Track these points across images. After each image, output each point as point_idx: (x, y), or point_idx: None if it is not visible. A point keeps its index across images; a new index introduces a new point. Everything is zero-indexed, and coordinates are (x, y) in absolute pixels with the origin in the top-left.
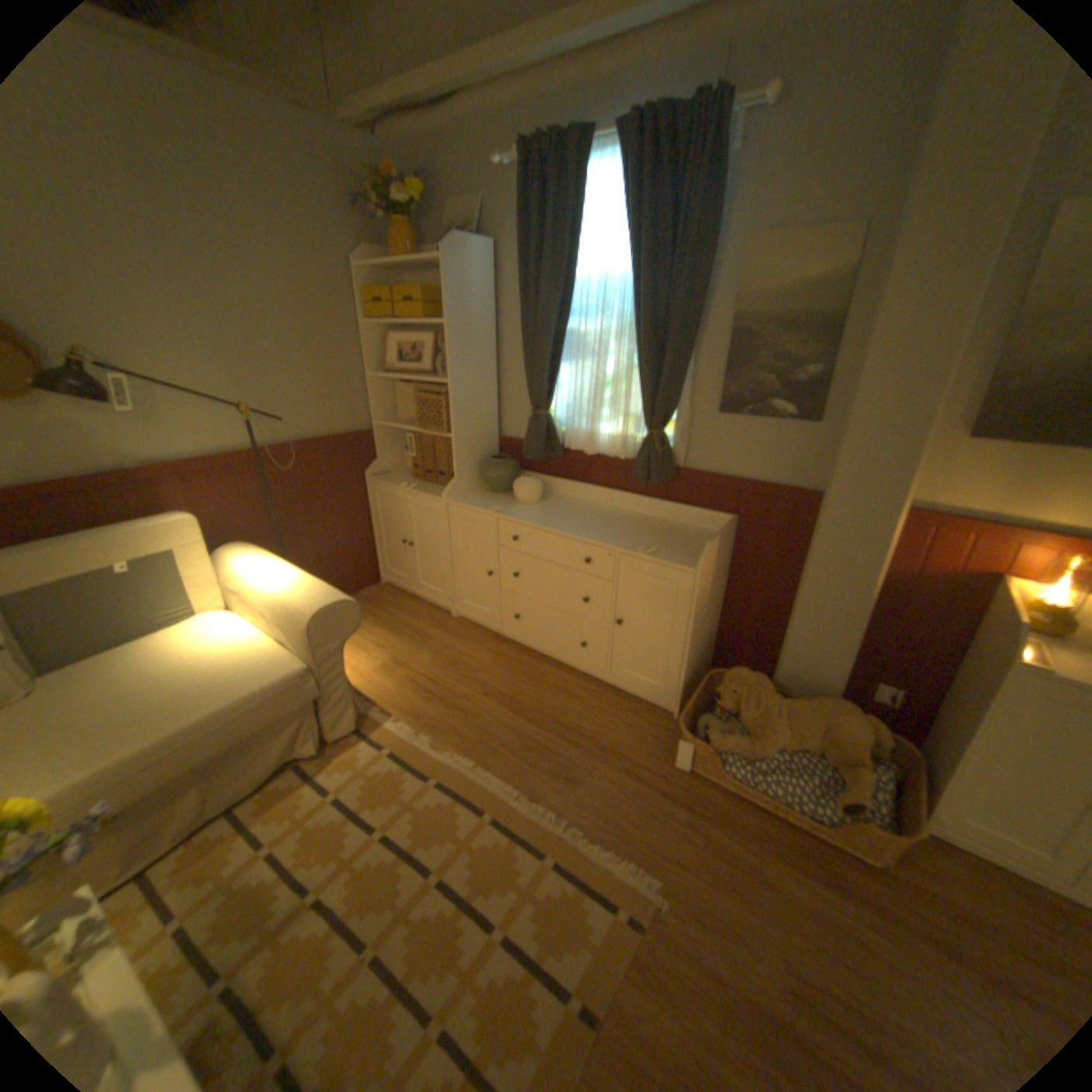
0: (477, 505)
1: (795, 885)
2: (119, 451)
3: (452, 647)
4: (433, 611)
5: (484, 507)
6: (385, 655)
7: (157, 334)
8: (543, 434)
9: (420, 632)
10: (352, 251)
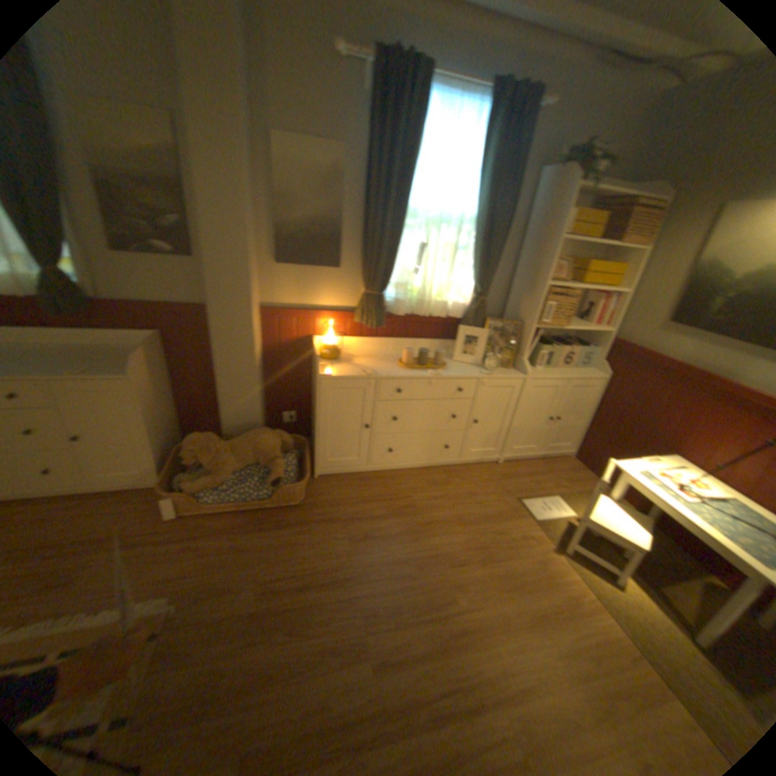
0: None
1: (257, 539)
2: None
3: None
4: None
5: None
6: None
7: None
8: None
9: None
10: None
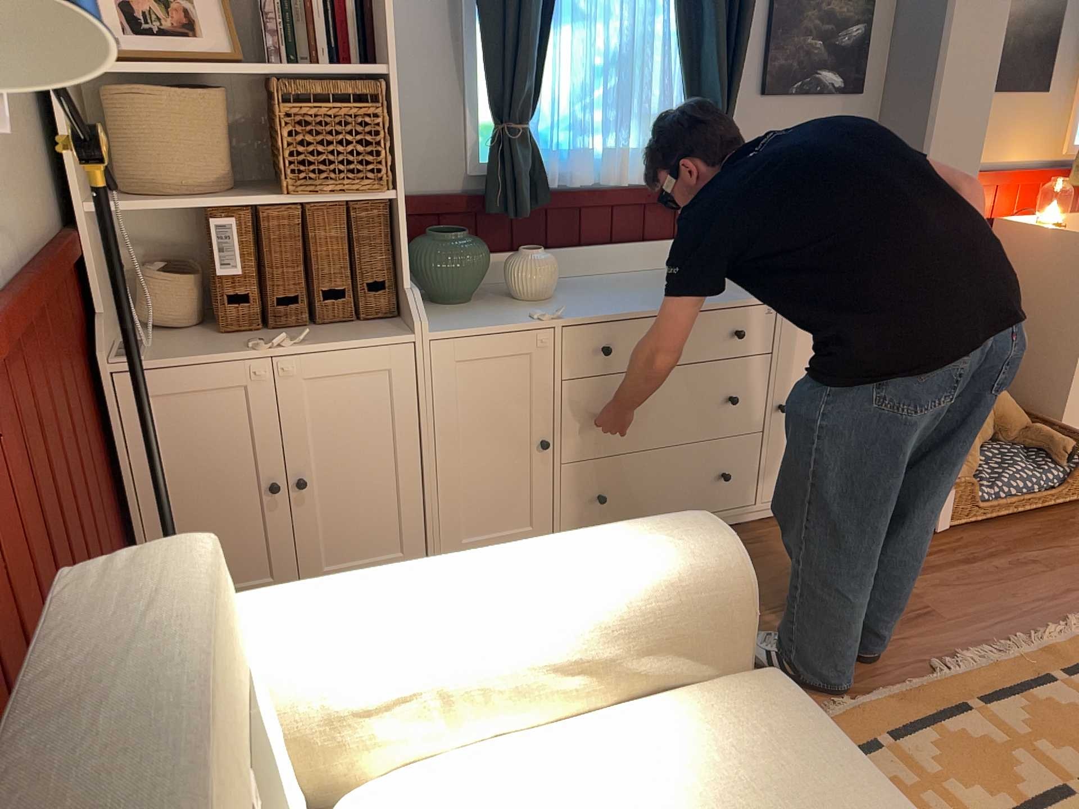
0: (493, 321)
1: None
2: None
3: None
4: None
5: (511, 319)
6: None
7: None
8: (533, 164)
9: None
10: None
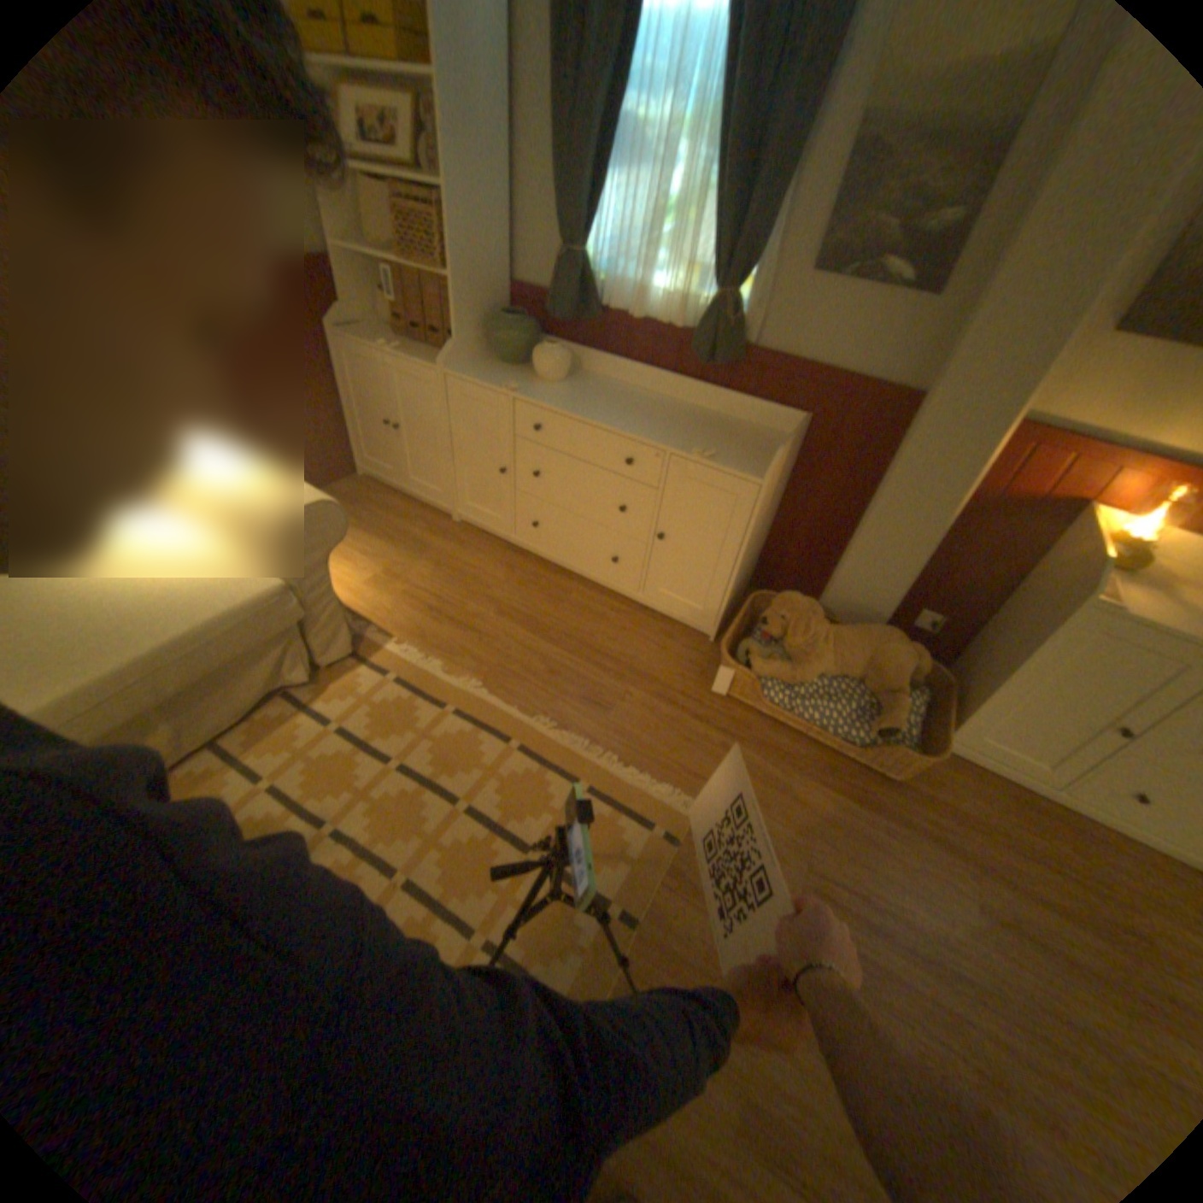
0: (486, 380)
1: (822, 798)
2: None
3: (457, 559)
4: (429, 514)
5: (496, 383)
6: (376, 566)
7: None
8: (576, 283)
9: (416, 540)
10: None
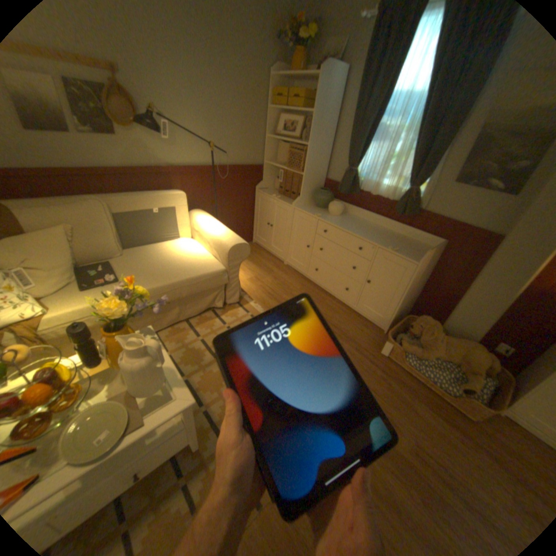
0: (309, 212)
1: (429, 415)
2: (159, 158)
3: (282, 278)
4: (275, 260)
5: (312, 213)
6: (252, 275)
7: (181, 102)
8: (351, 180)
9: (268, 268)
10: (272, 66)
